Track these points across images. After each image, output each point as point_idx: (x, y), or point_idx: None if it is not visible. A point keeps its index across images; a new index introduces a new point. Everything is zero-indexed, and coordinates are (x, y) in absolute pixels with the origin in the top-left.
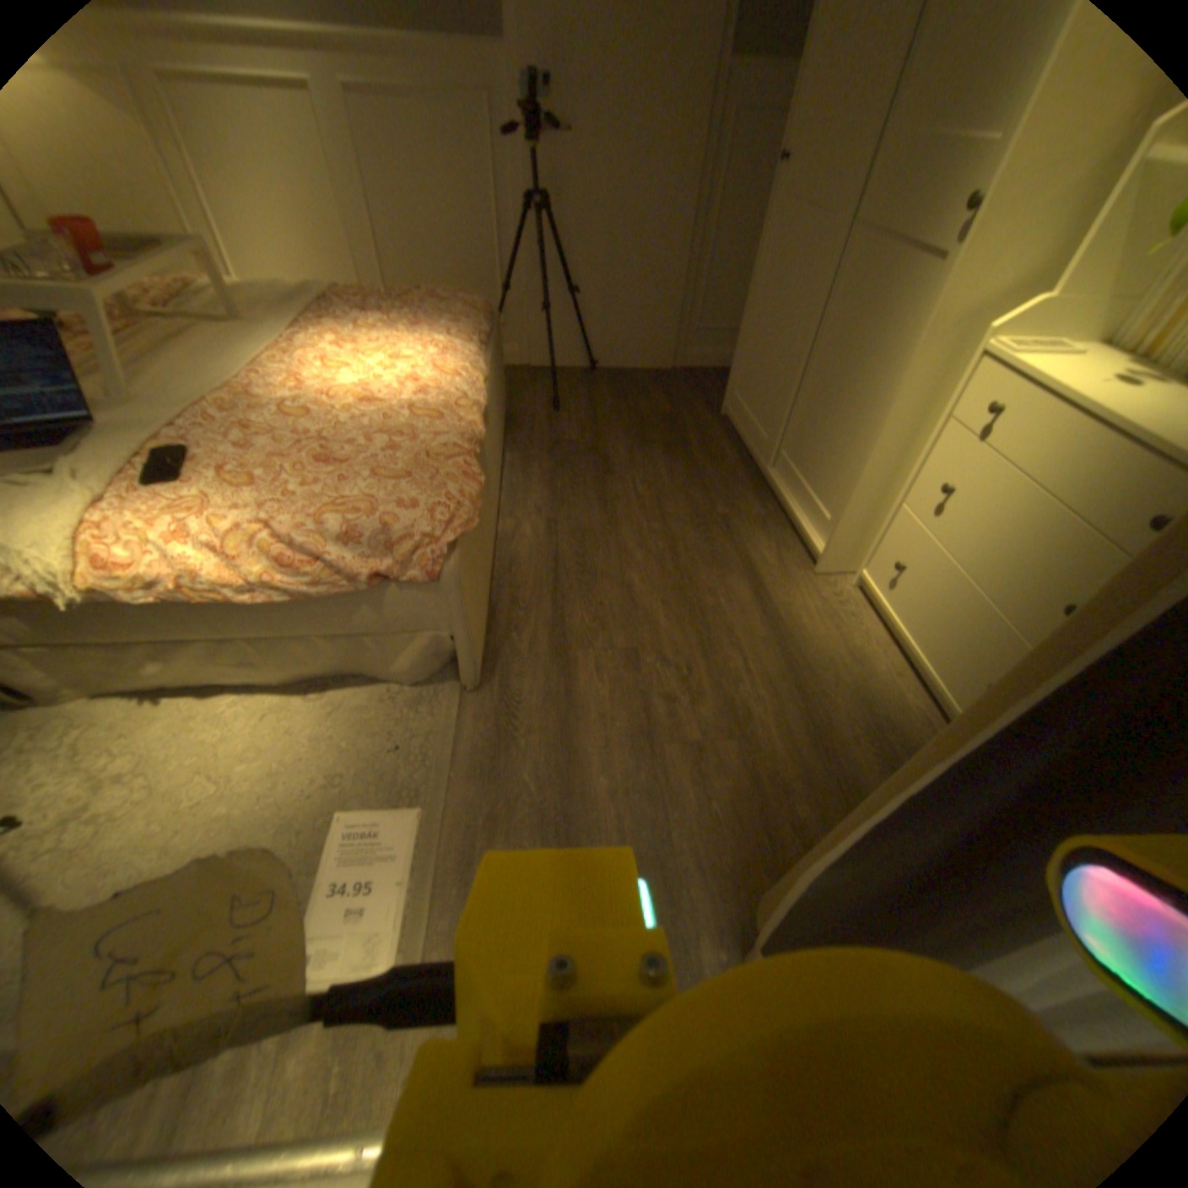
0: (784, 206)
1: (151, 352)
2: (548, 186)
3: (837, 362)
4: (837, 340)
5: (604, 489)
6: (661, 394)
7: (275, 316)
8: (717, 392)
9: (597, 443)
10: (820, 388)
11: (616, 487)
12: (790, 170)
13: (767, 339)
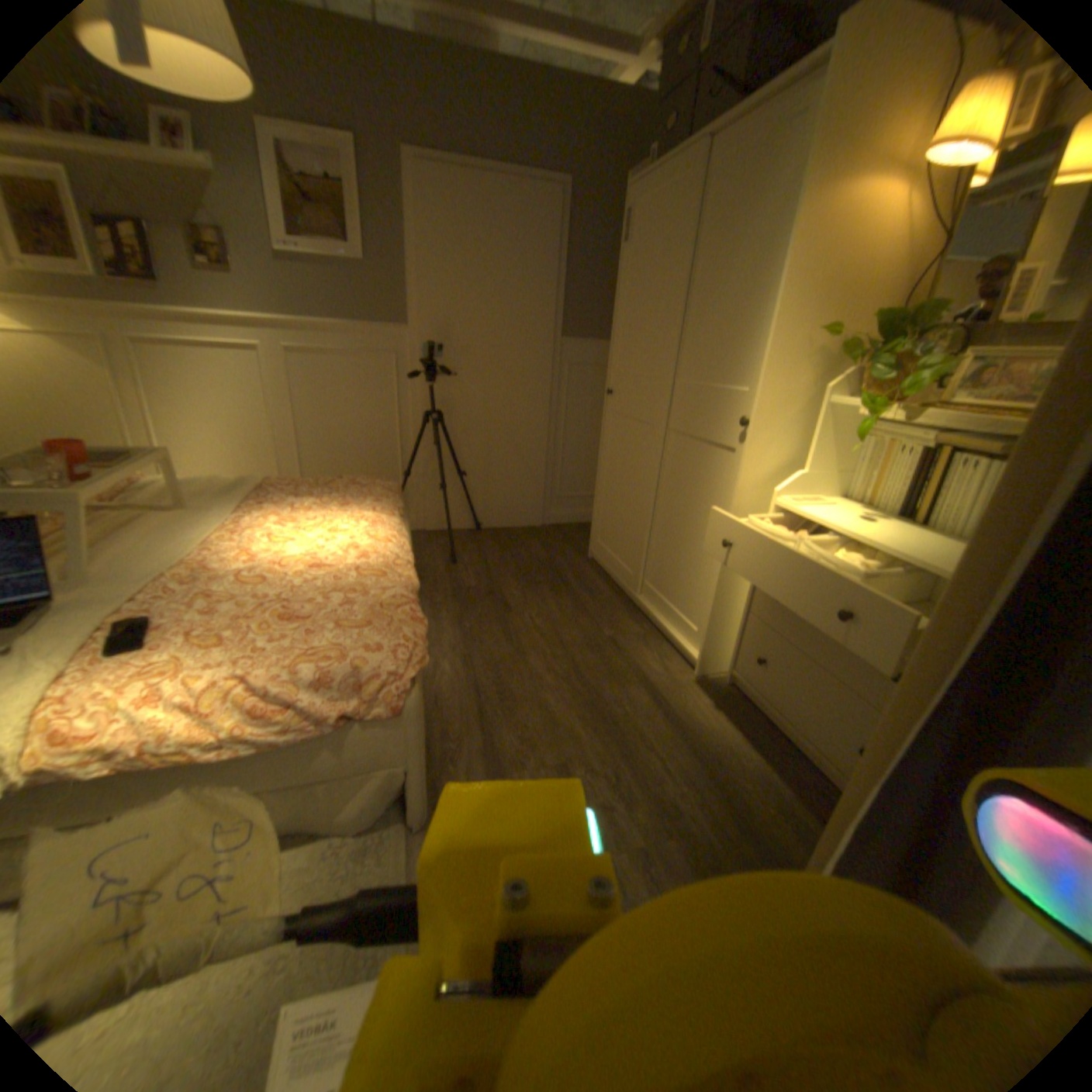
0: (614, 420)
1: (102, 538)
2: (439, 408)
3: (675, 516)
4: (671, 501)
5: (506, 625)
6: (537, 545)
7: (218, 504)
8: (580, 541)
9: (493, 588)
10: (665, 534)
11: (516, 622)
12: (614, 400)
13: (617, 502)
